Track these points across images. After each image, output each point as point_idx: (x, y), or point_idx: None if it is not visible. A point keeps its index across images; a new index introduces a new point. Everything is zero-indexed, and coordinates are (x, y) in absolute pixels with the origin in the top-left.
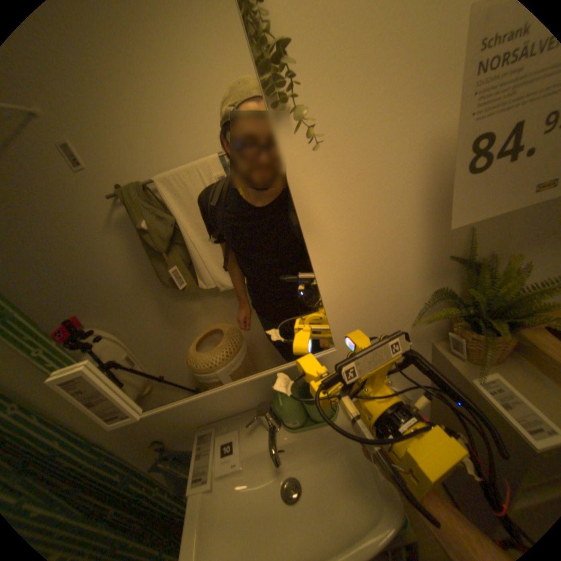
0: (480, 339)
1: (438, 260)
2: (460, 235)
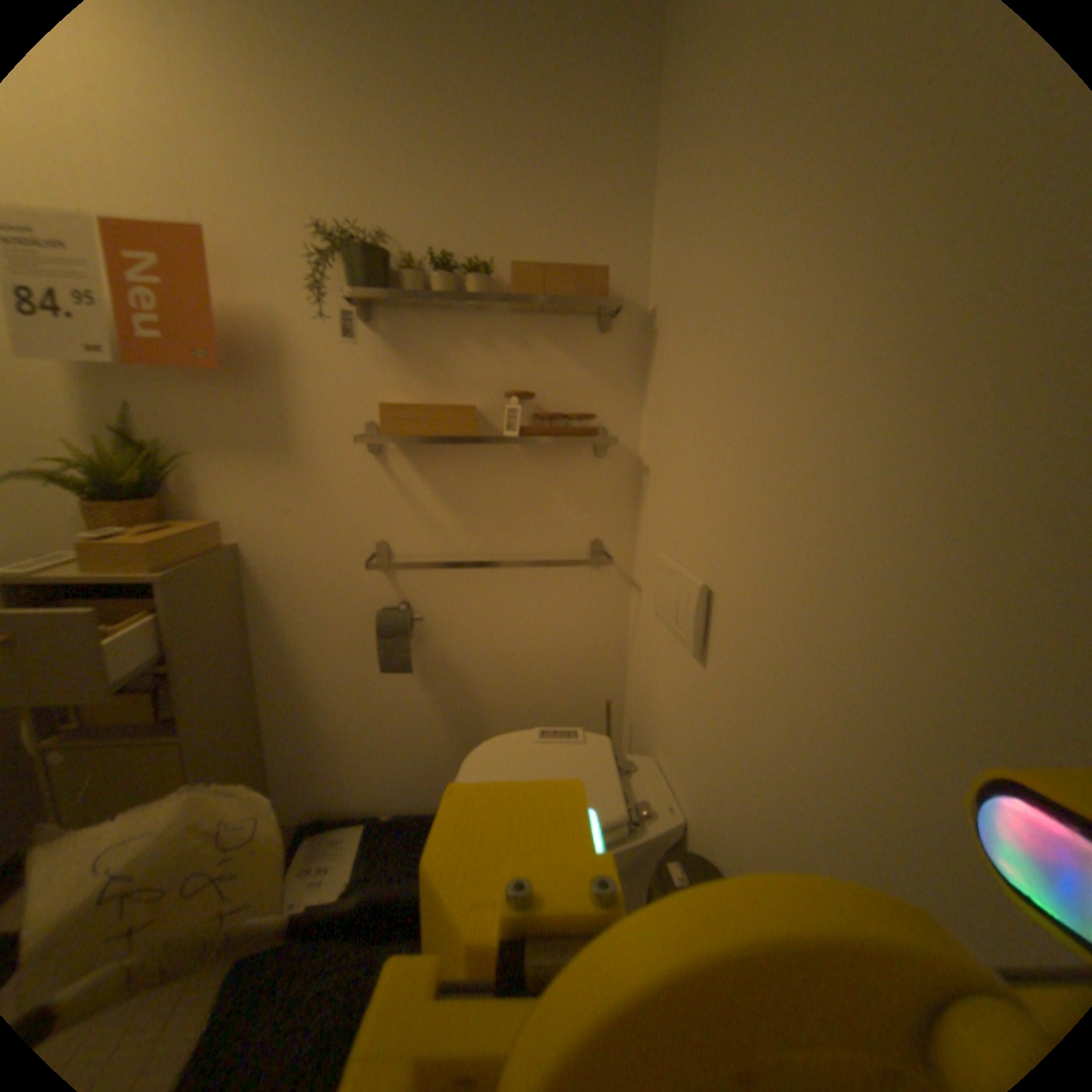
0: (86, 508)
1: (92, 425)
2: (112, 405)
